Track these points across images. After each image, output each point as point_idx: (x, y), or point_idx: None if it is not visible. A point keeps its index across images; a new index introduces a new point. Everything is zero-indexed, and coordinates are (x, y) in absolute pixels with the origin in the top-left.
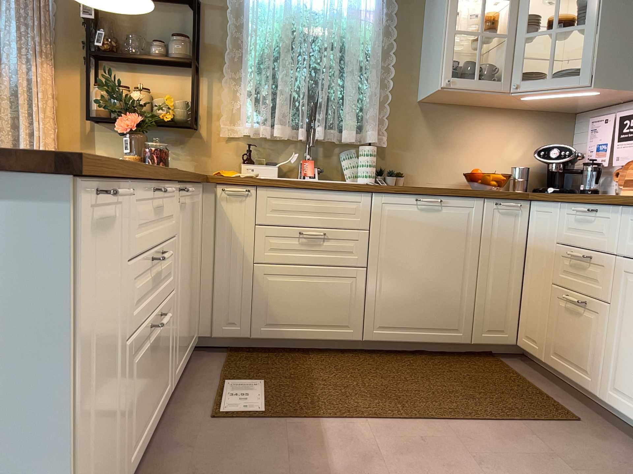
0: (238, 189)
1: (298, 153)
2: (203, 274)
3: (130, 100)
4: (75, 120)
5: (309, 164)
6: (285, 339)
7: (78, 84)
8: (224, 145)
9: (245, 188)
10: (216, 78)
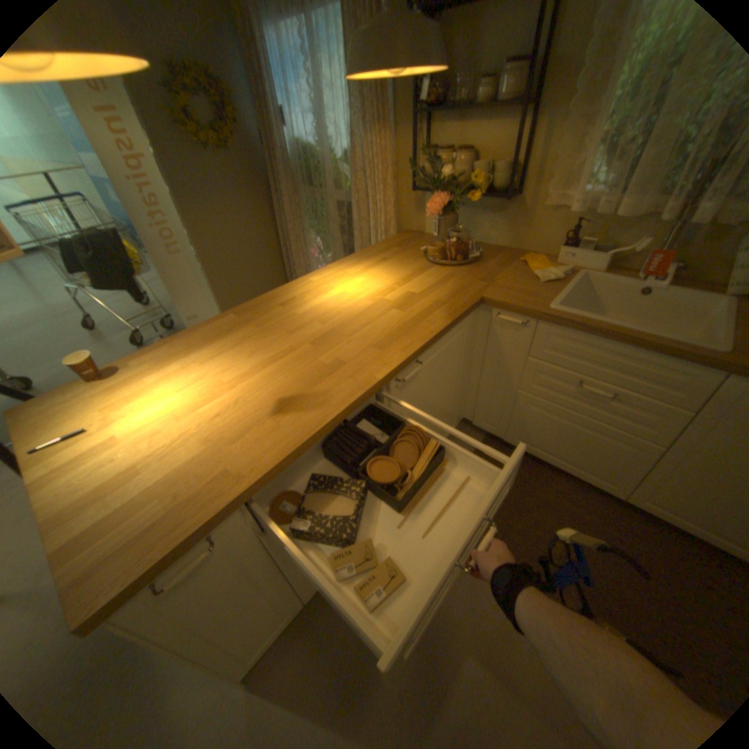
0: (514, 320)
1: (653, 237)
2: (472, 378)
3: (439, 177)
4: (408, 182)
5: (664, 258)
6: (536, 456)
7: (410, 142)
8: (550, 215)
9: (525, 318)
10: (559, 115)
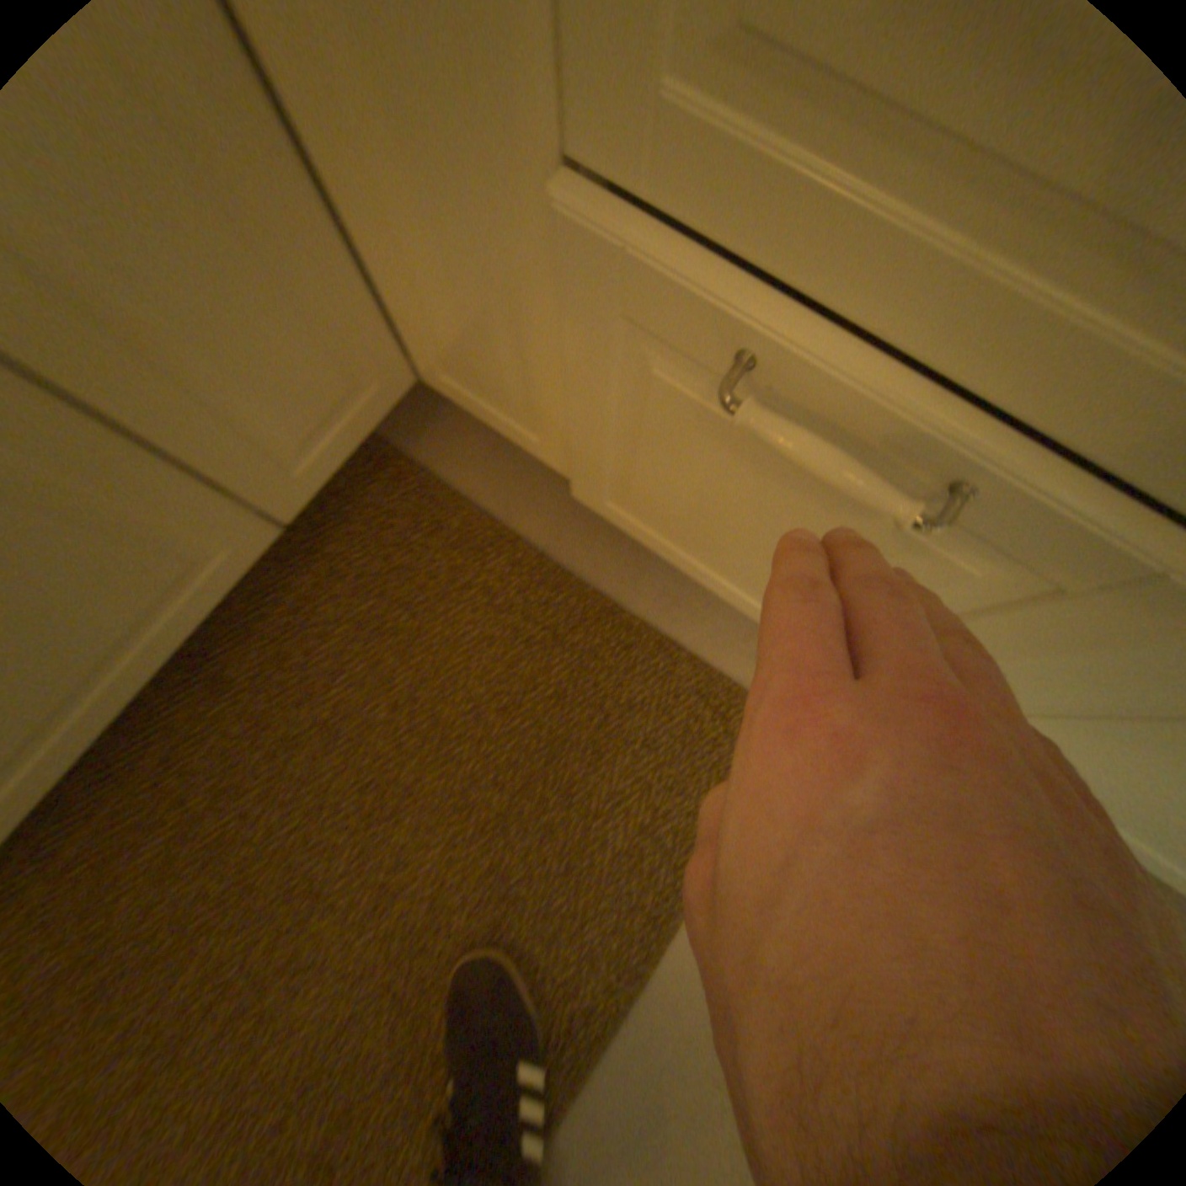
0: None
1: None
2: None
3: None
4: None
5: None
6: None
7: None
8: None
9: None
10: None
